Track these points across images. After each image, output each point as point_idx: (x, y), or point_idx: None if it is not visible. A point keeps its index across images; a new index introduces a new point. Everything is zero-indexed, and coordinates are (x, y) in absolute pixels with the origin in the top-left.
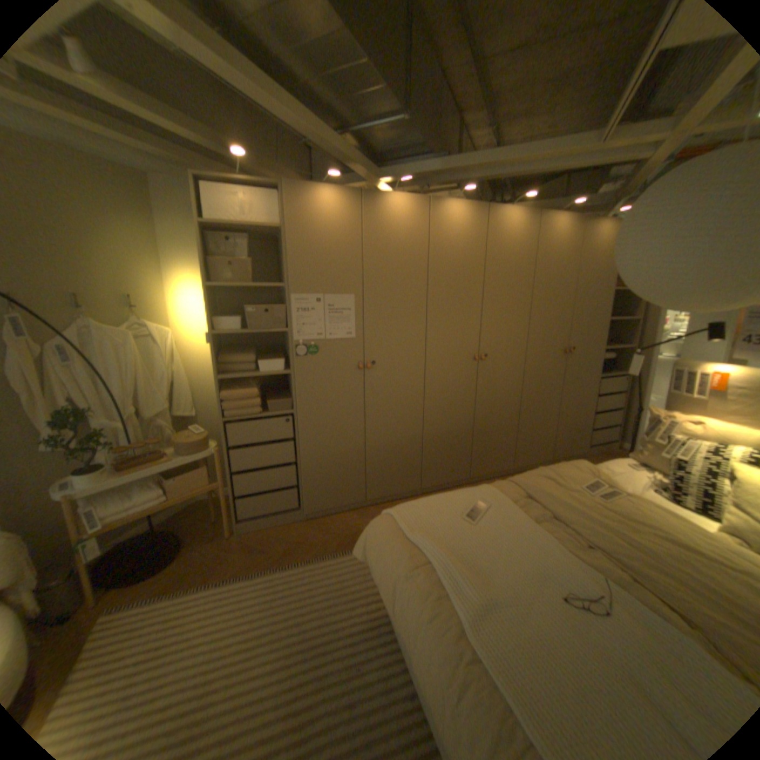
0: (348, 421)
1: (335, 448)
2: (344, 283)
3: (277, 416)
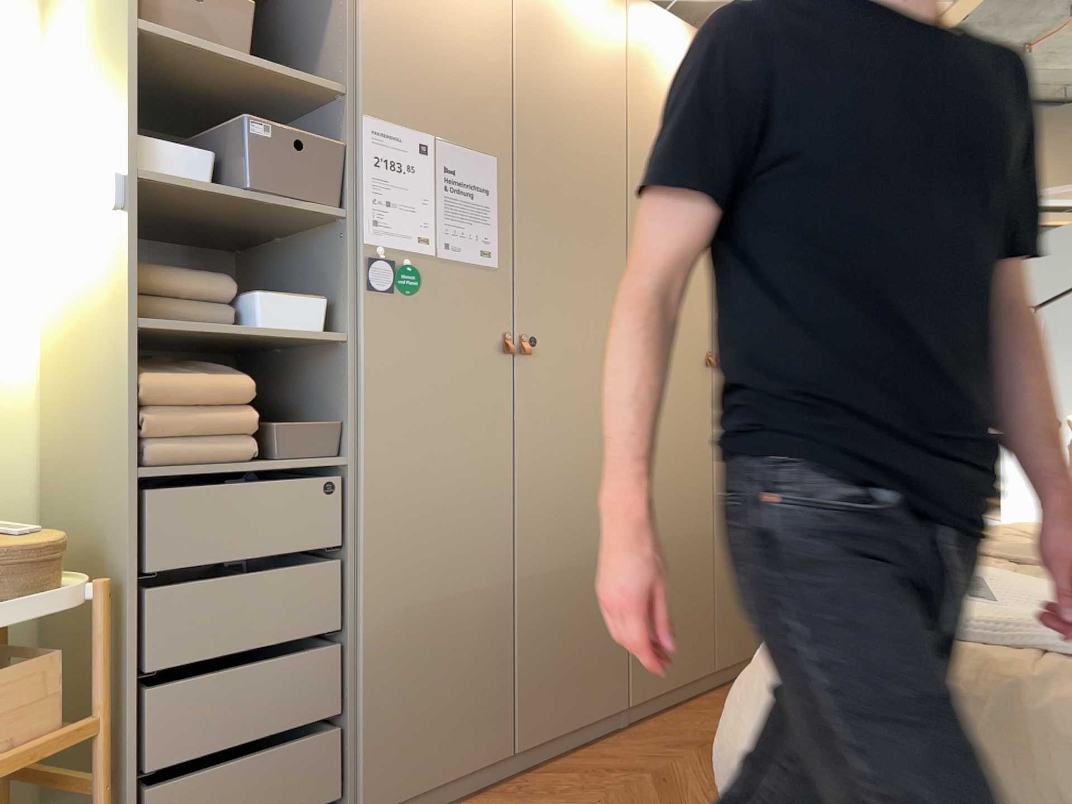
0: (478, 500)
1: (448, 583)
2: (478, 122)
3: (300, 473)
